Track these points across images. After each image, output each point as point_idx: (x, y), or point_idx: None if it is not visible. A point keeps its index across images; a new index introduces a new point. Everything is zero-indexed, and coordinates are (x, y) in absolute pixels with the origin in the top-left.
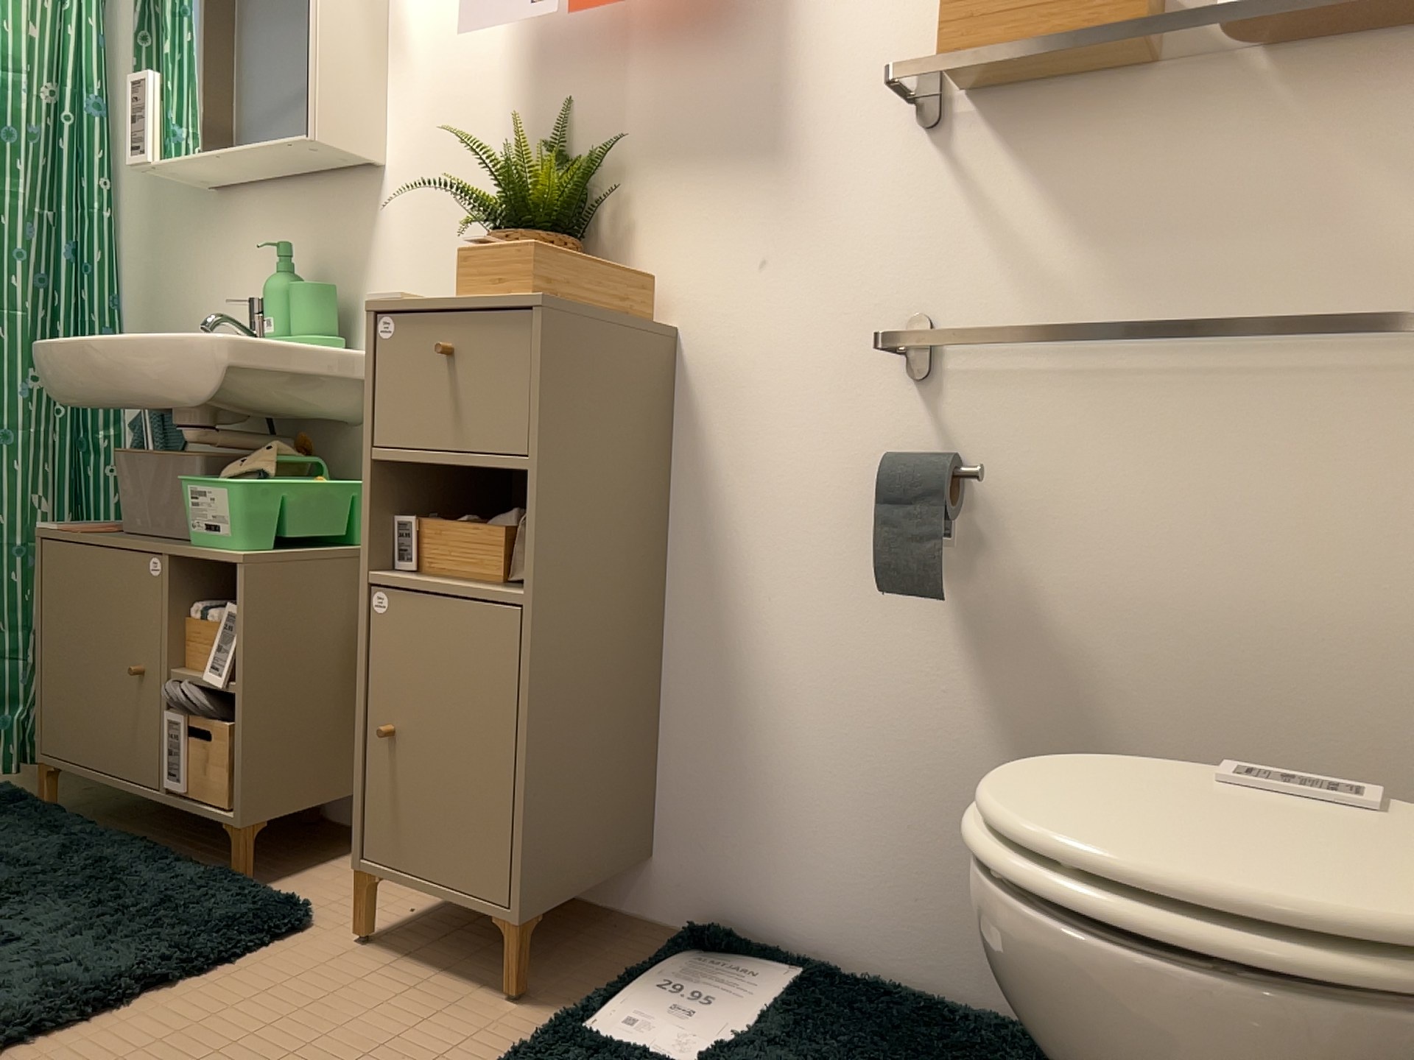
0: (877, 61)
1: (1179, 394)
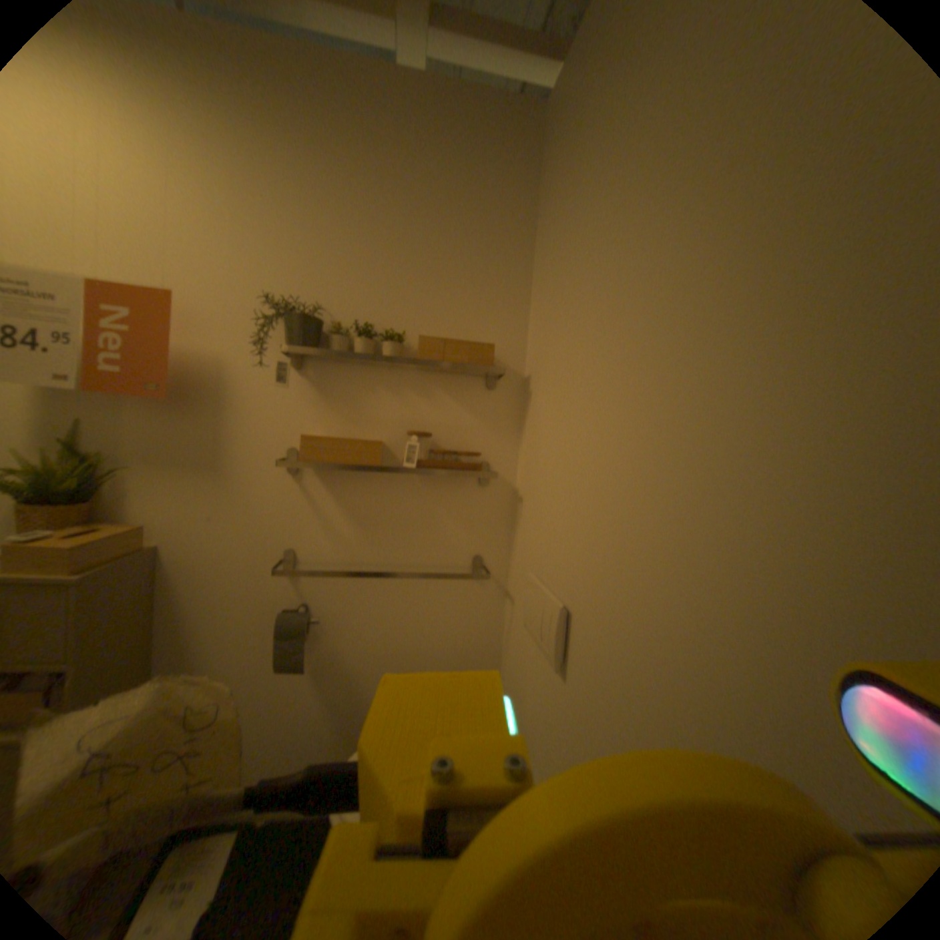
0: (271, 437)
1: (394, 581)
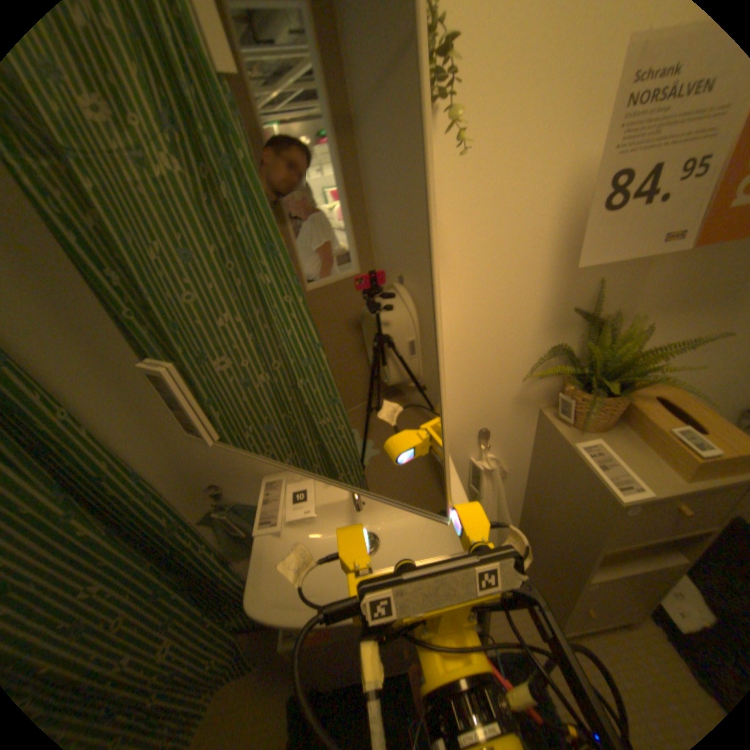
0: None
1: None
